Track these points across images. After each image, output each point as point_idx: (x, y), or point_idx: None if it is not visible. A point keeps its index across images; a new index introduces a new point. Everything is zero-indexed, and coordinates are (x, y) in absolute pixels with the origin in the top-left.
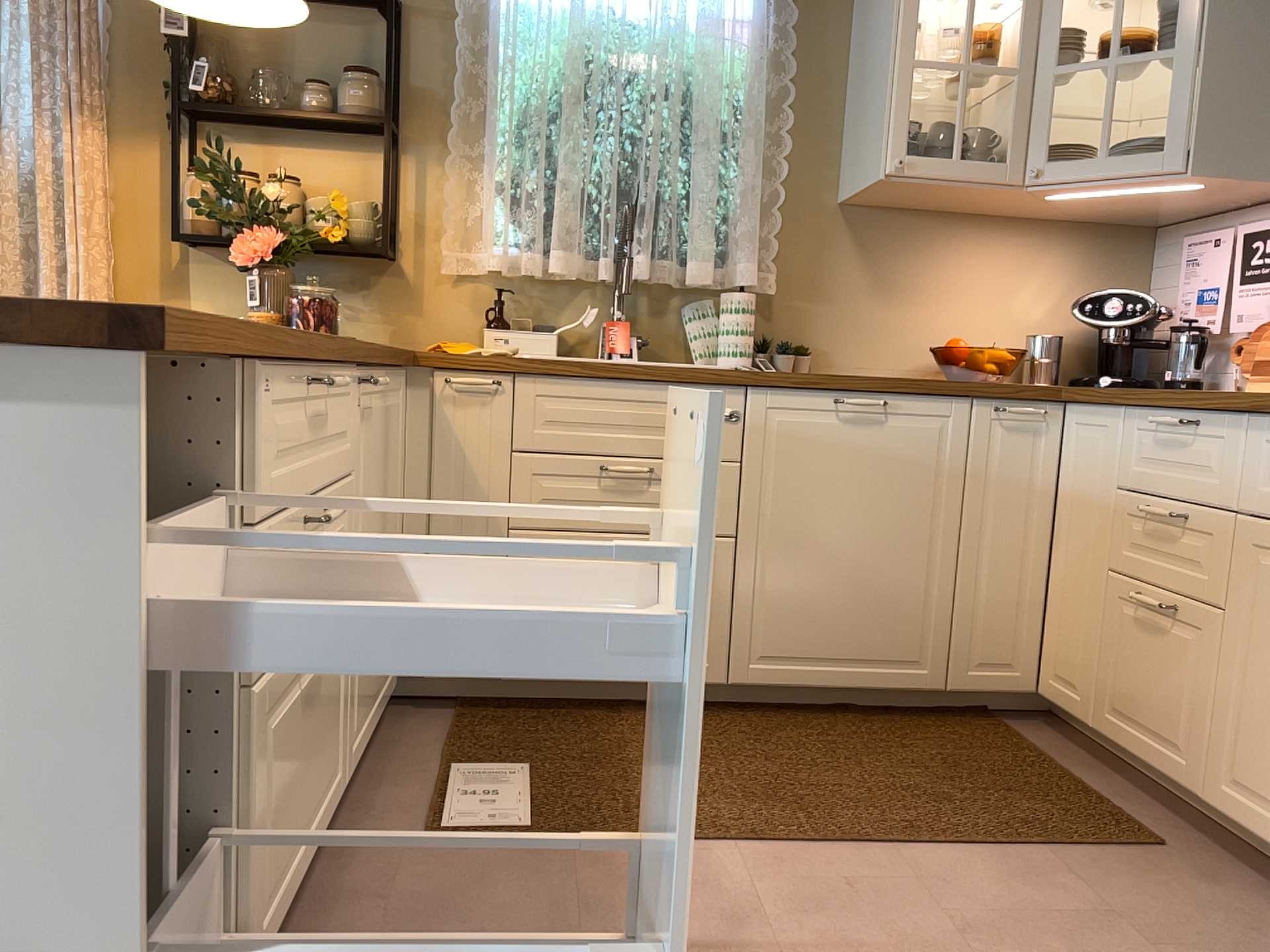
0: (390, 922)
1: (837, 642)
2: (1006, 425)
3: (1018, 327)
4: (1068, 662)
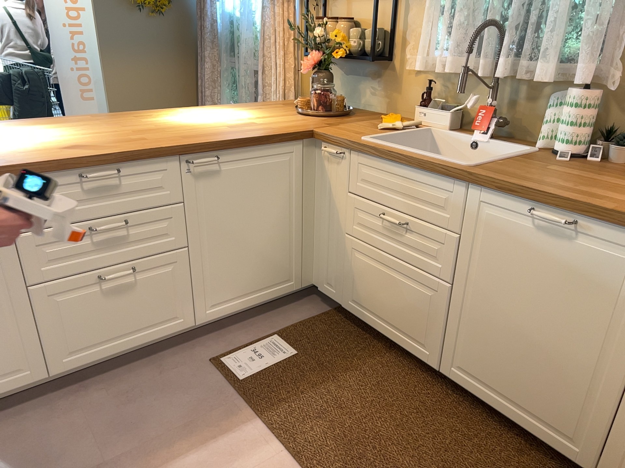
0: (152, 382)
1: (508, 386)
2: None
3: None
4: None
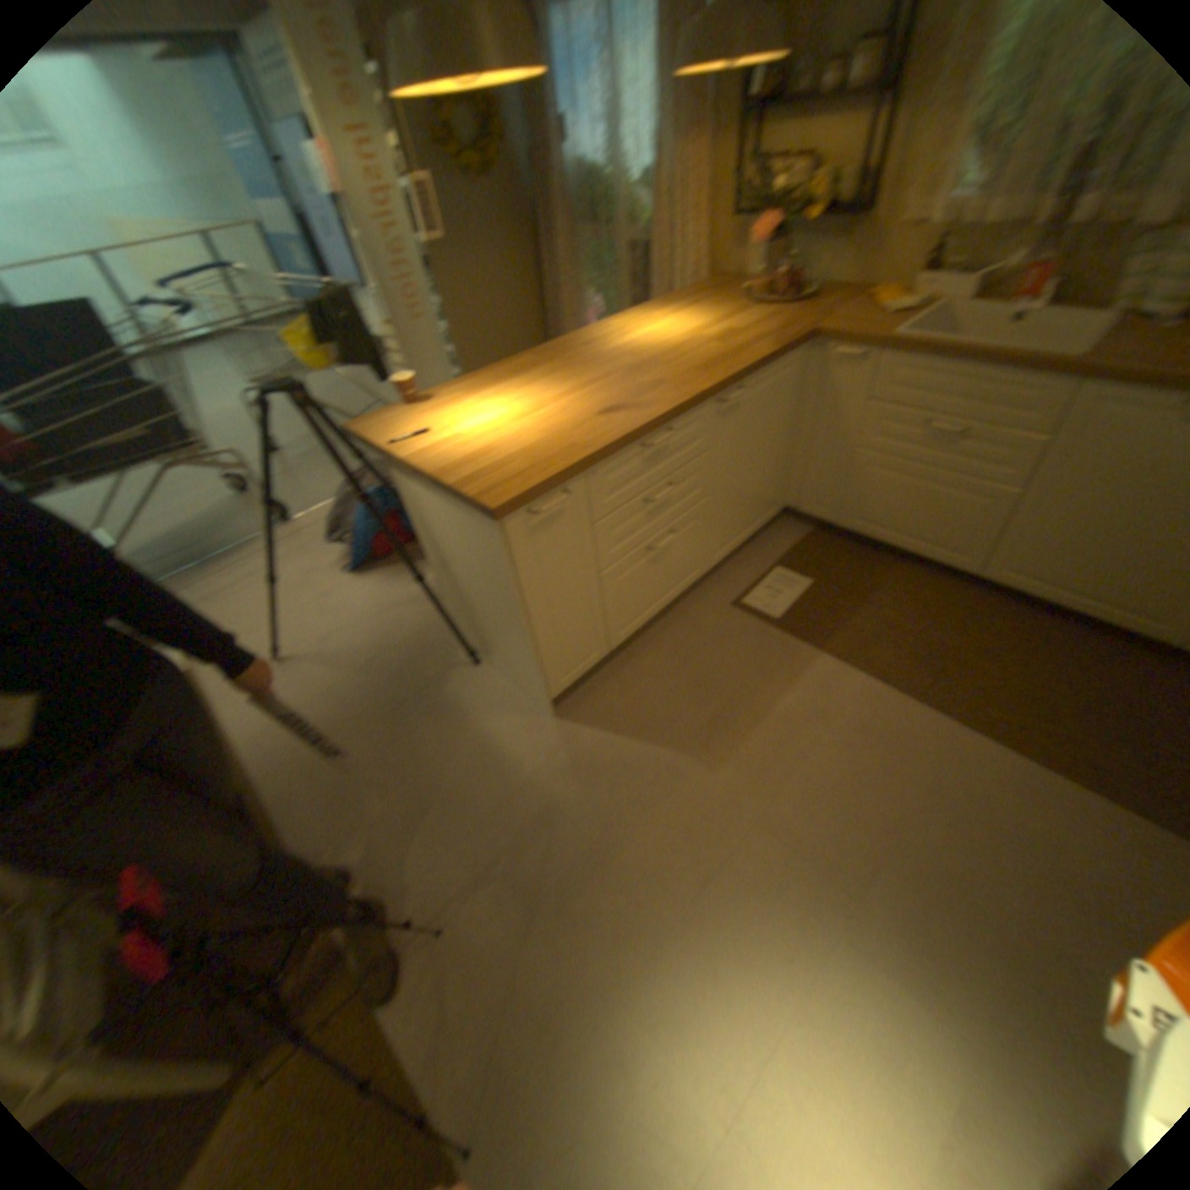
0: (694, 636)
1: (1086, 582)
2: None
3: None
4: None
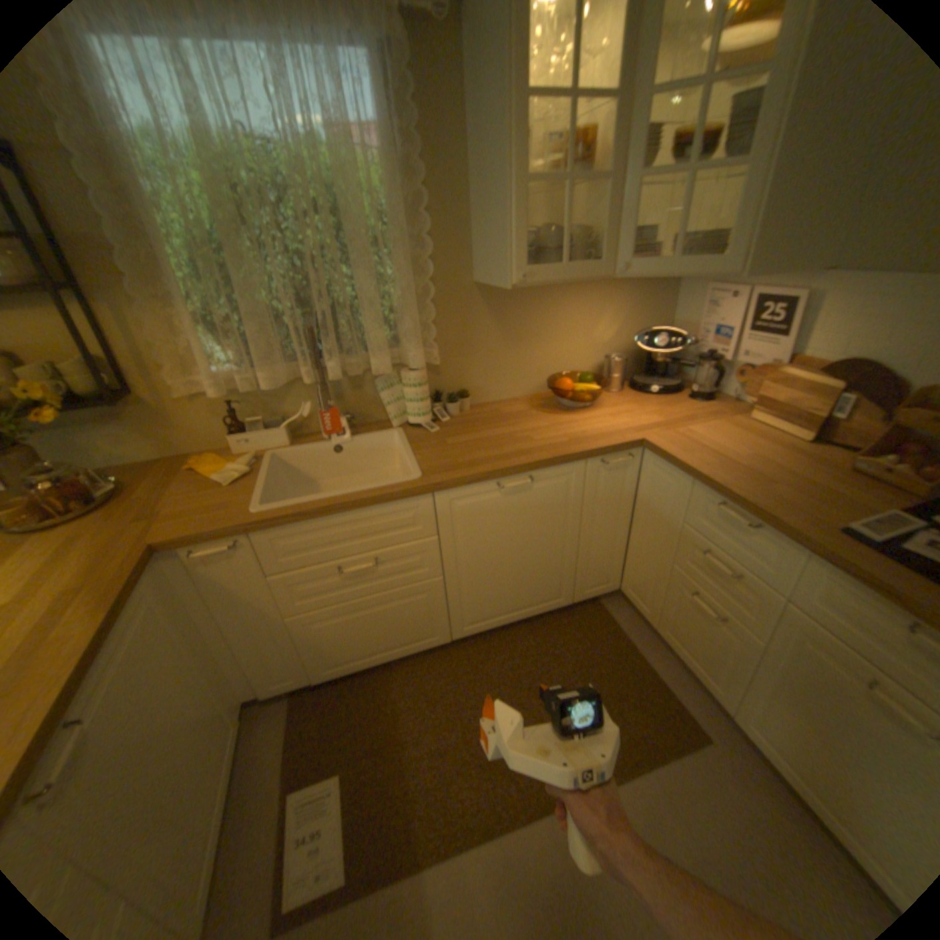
0: None
1: (512, 604)
2: (607, 468)
3: (596, 348)
4: (640, 588)
